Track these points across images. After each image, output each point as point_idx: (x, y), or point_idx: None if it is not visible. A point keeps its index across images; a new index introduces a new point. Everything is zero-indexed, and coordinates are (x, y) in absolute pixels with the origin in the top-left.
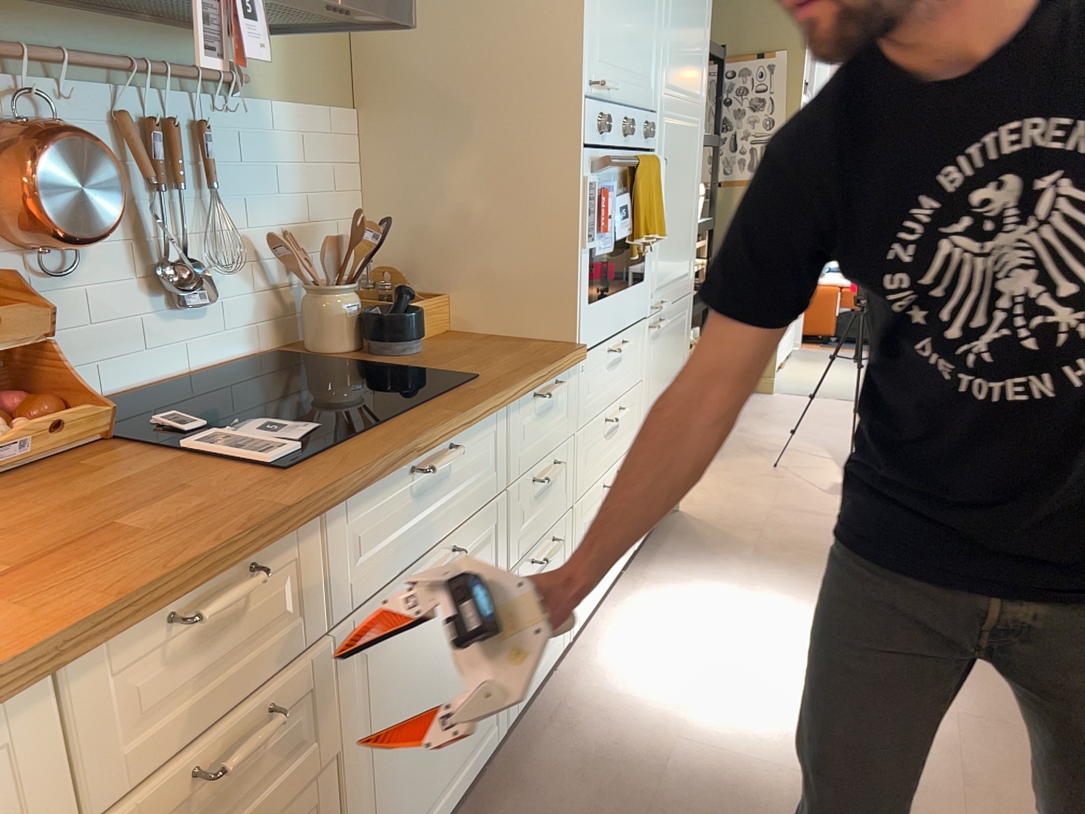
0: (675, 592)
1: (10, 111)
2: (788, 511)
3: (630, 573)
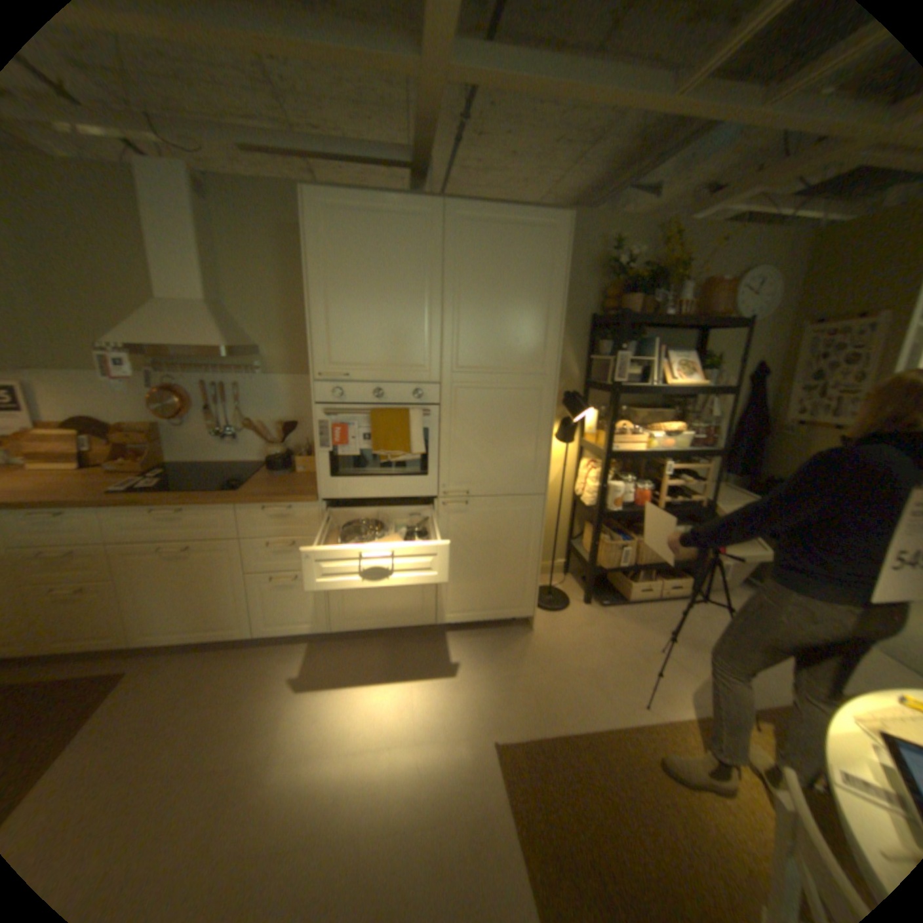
0: (427, 659)
1: (159, 383)
2: (590, 680)
3: (436, 636)
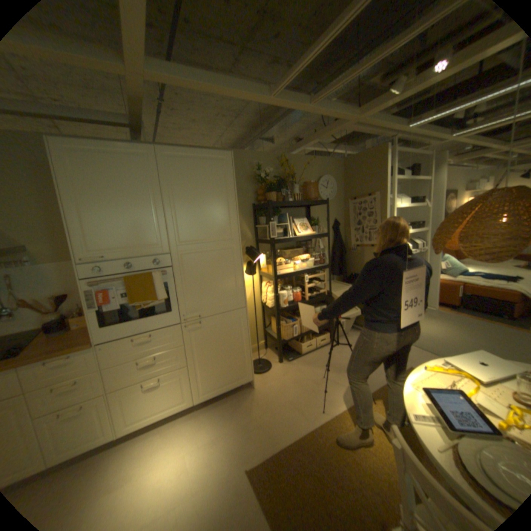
0: (192, 431)
1: None
2: (291, 407)
3: (195, 413)
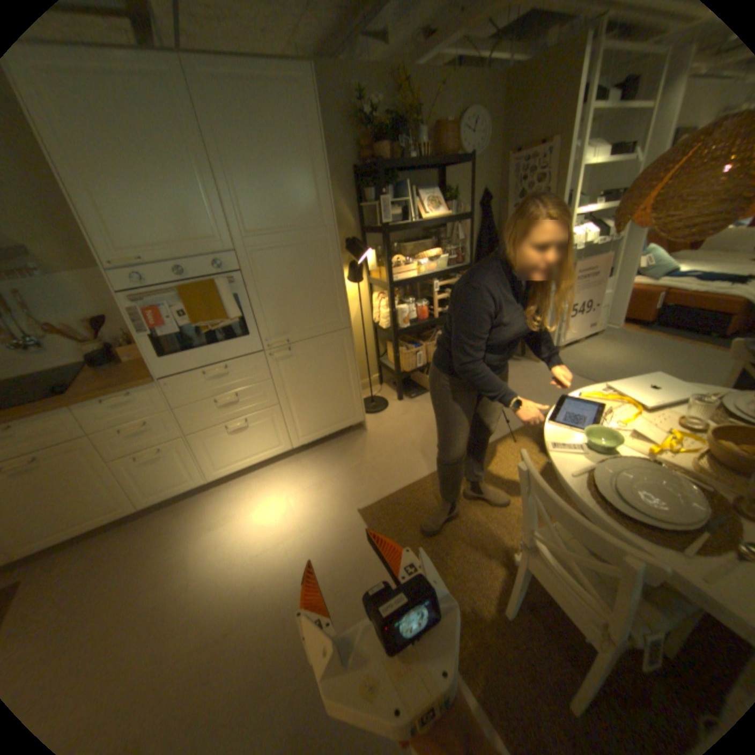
0: (293, 474)
1: None
2: (411, 448)
3: (296, 457)
